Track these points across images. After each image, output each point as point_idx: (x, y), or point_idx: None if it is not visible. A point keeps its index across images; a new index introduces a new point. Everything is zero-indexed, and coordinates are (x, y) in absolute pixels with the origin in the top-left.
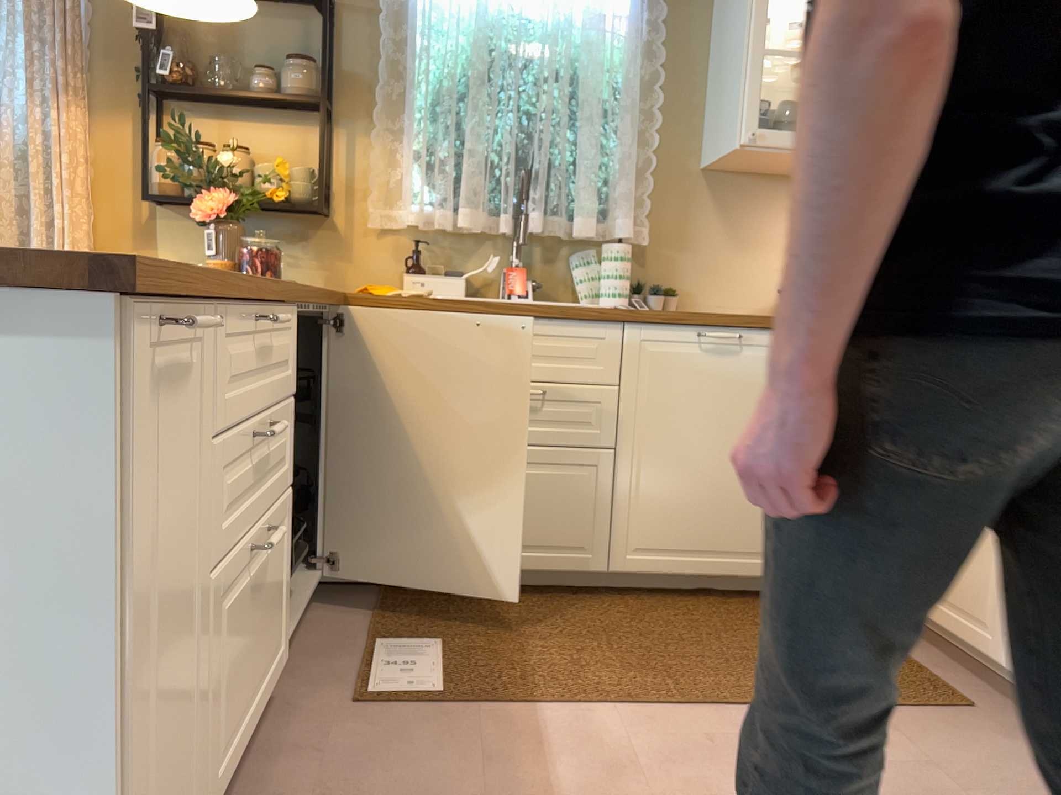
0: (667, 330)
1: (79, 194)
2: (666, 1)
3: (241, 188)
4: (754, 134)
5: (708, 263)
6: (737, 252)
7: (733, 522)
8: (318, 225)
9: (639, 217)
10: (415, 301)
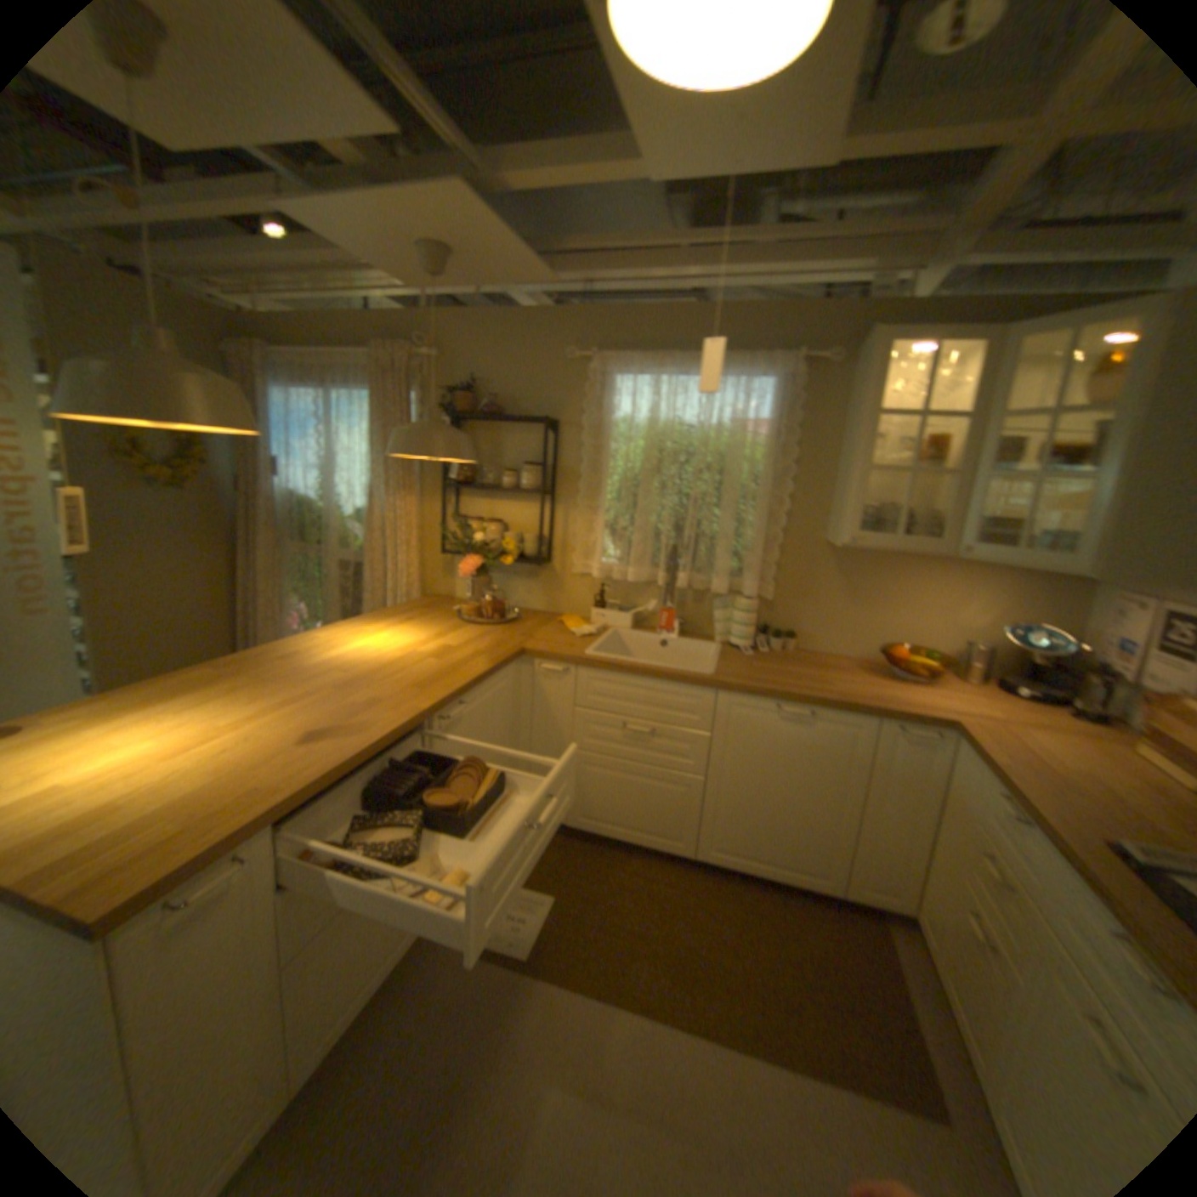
0: (750, 699)
1: (408, 546)
2: (804, 404)
3: (485, 554)
4: (852, 538)
5: (824, 614)
6: (852, 607)
7: (796, 848)
8: (542, 568)
9: (767, 577)
10: (567, 658)
